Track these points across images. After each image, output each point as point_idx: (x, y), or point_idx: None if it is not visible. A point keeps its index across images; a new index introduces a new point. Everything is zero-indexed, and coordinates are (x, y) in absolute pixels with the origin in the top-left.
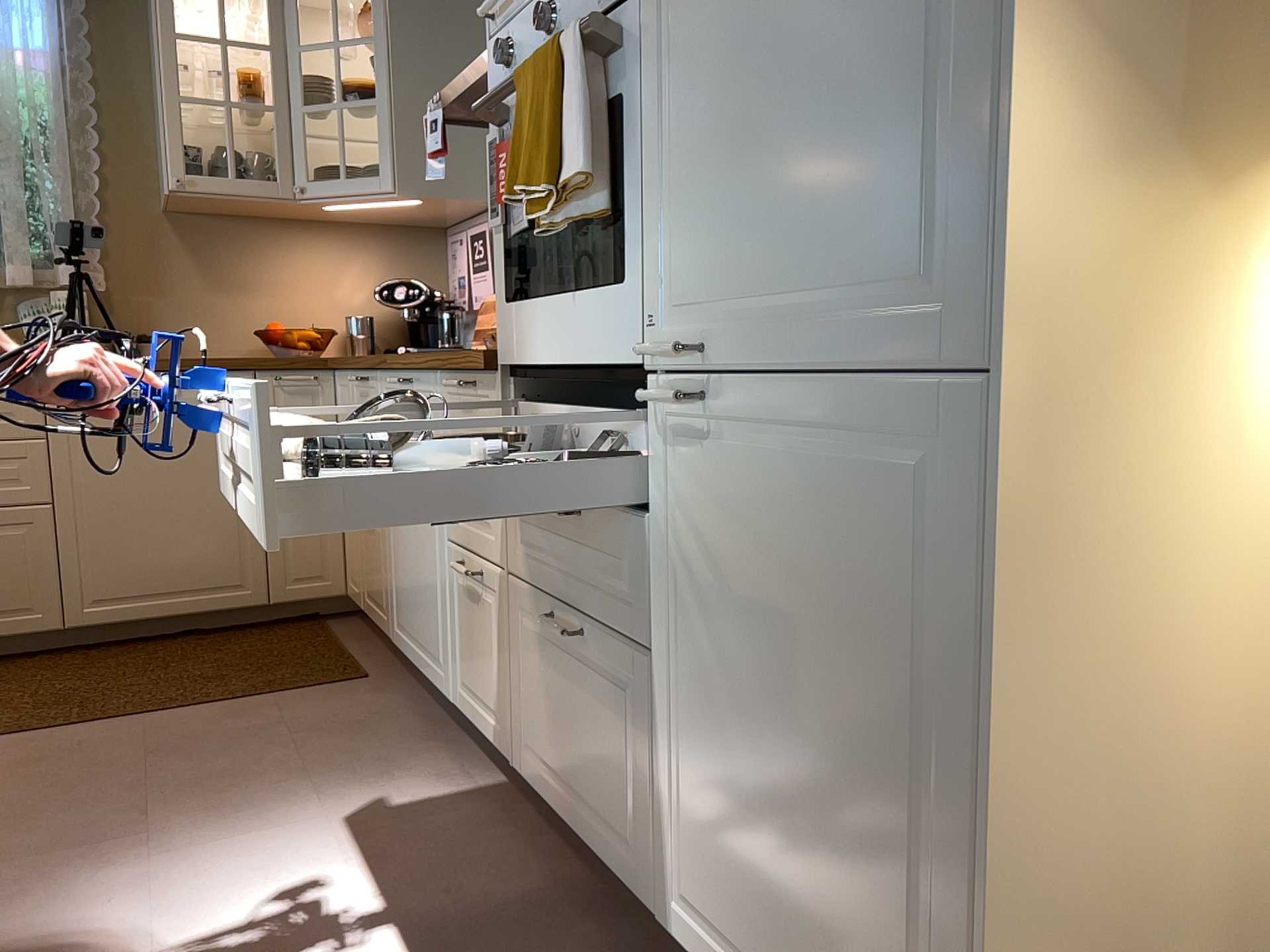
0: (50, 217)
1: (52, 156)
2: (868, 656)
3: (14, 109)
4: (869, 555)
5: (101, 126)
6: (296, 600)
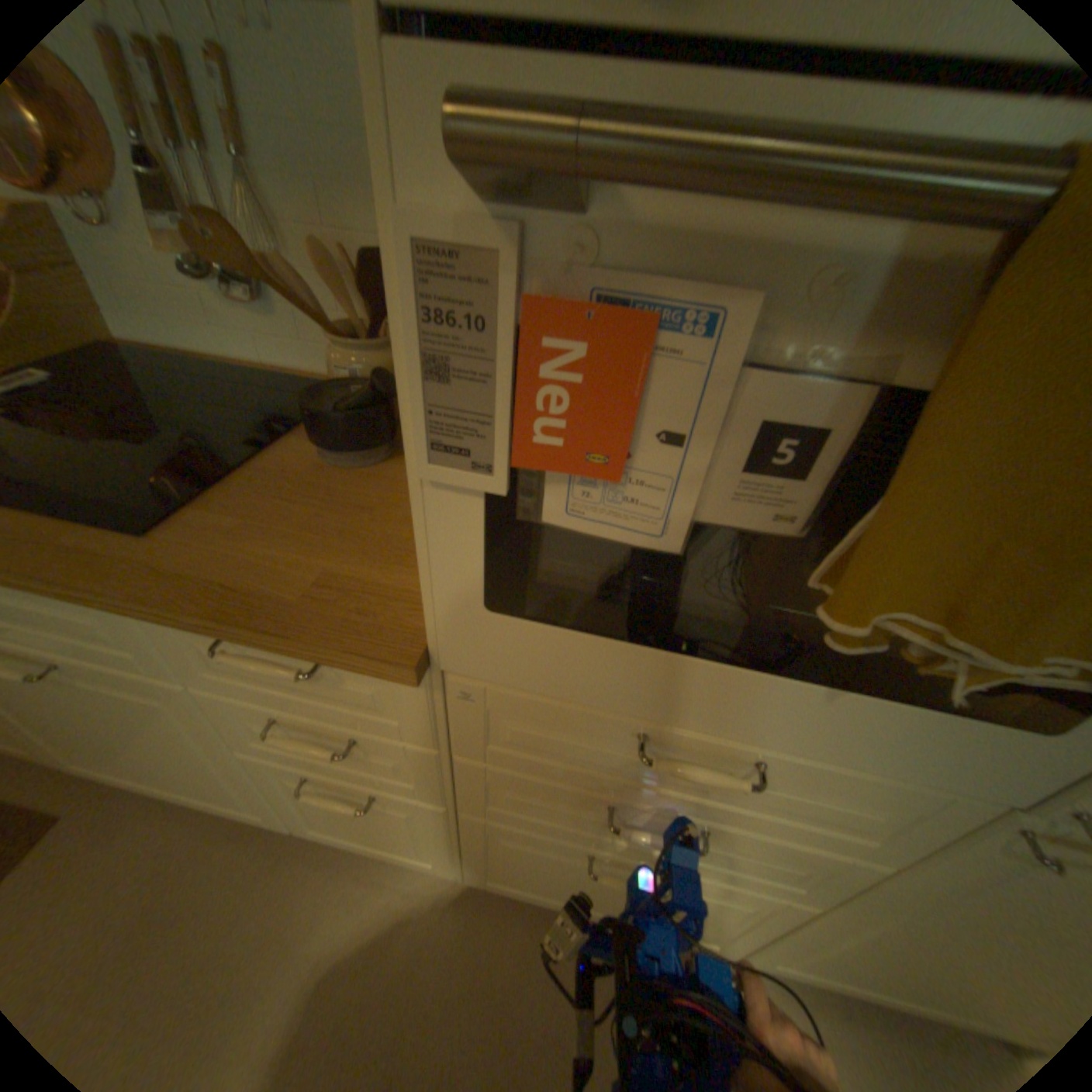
0: None
1: None
2: None
3: None
4: None
5: None
6: None
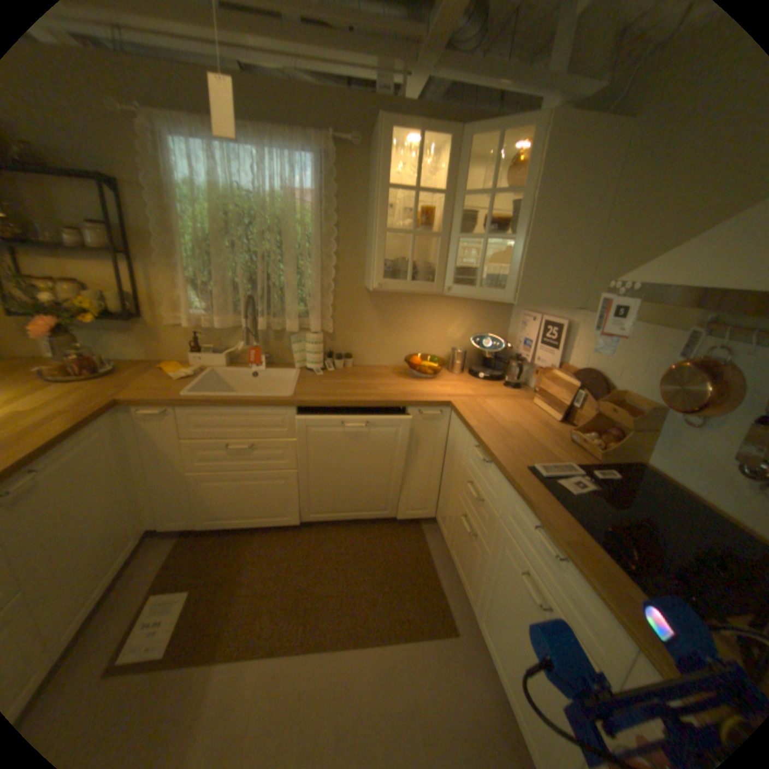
0: (308, 293)
1: (312, 258)
2: None
3: (294, 231)
4: None
5: (338, 237)
6: (410, 520)
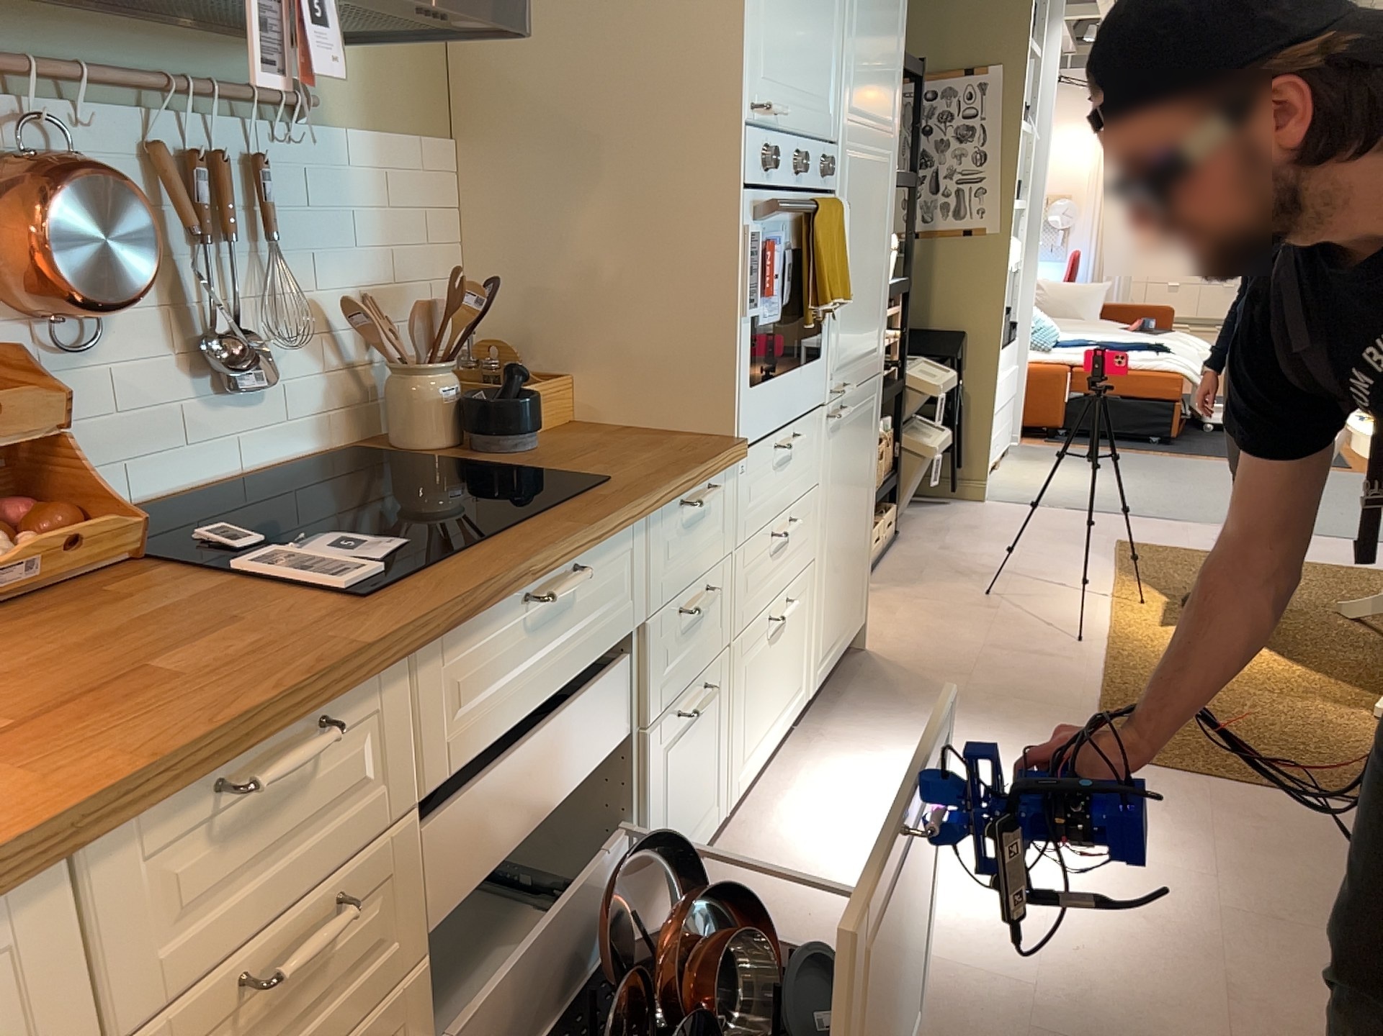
0: None
1: None
2: (861, 473)
3: None
4: (863, 439)
5: None
6: None
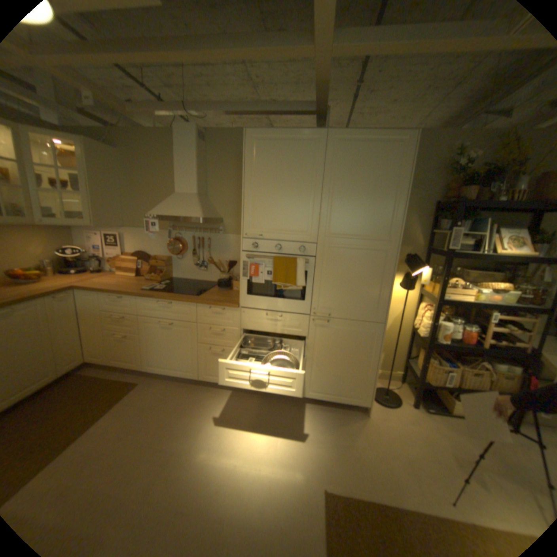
0: None
1: None
2: (358, 351)
3: None
4: (359, 340)
5: None
6: (69, 373)
